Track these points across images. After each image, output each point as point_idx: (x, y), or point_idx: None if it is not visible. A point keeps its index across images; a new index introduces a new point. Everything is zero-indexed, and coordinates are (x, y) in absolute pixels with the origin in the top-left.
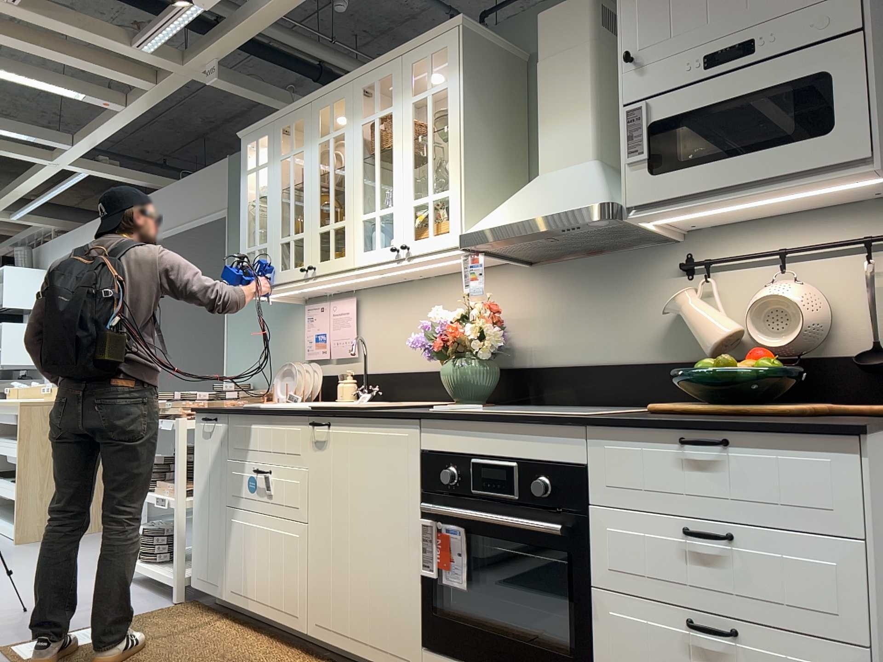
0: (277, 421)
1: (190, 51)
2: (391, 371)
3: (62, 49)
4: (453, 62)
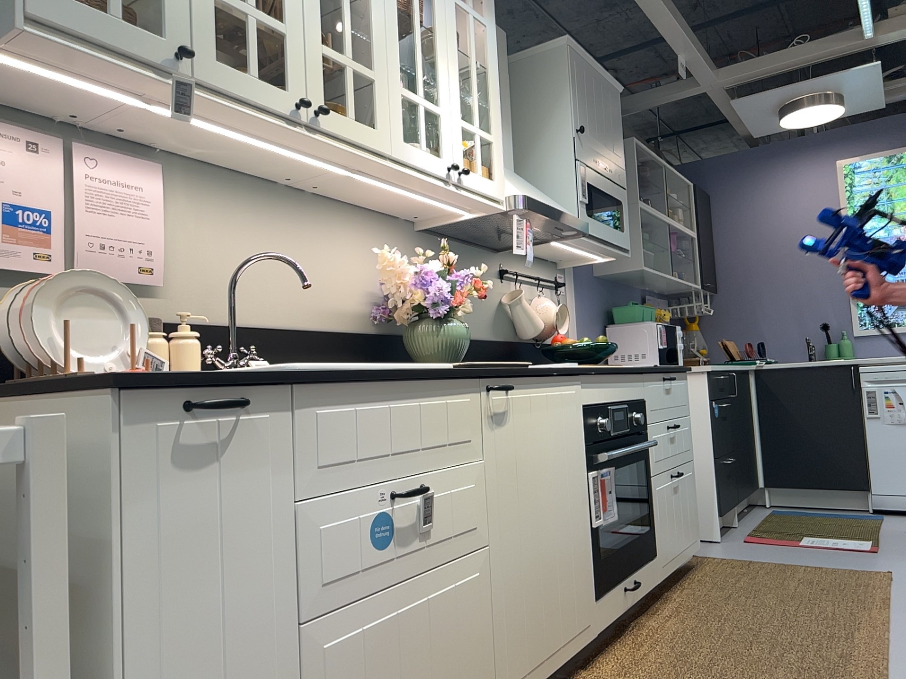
0: (427, 390)
1: None
2: (240, 324)
3: None
4: (492, 7)
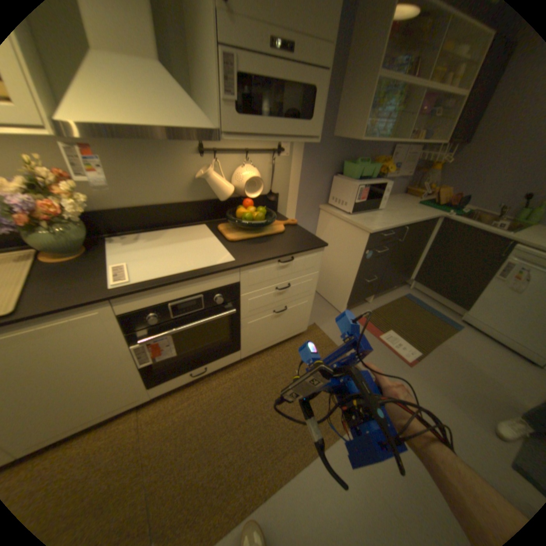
0: None
1: None
2: None
3: None
4: None
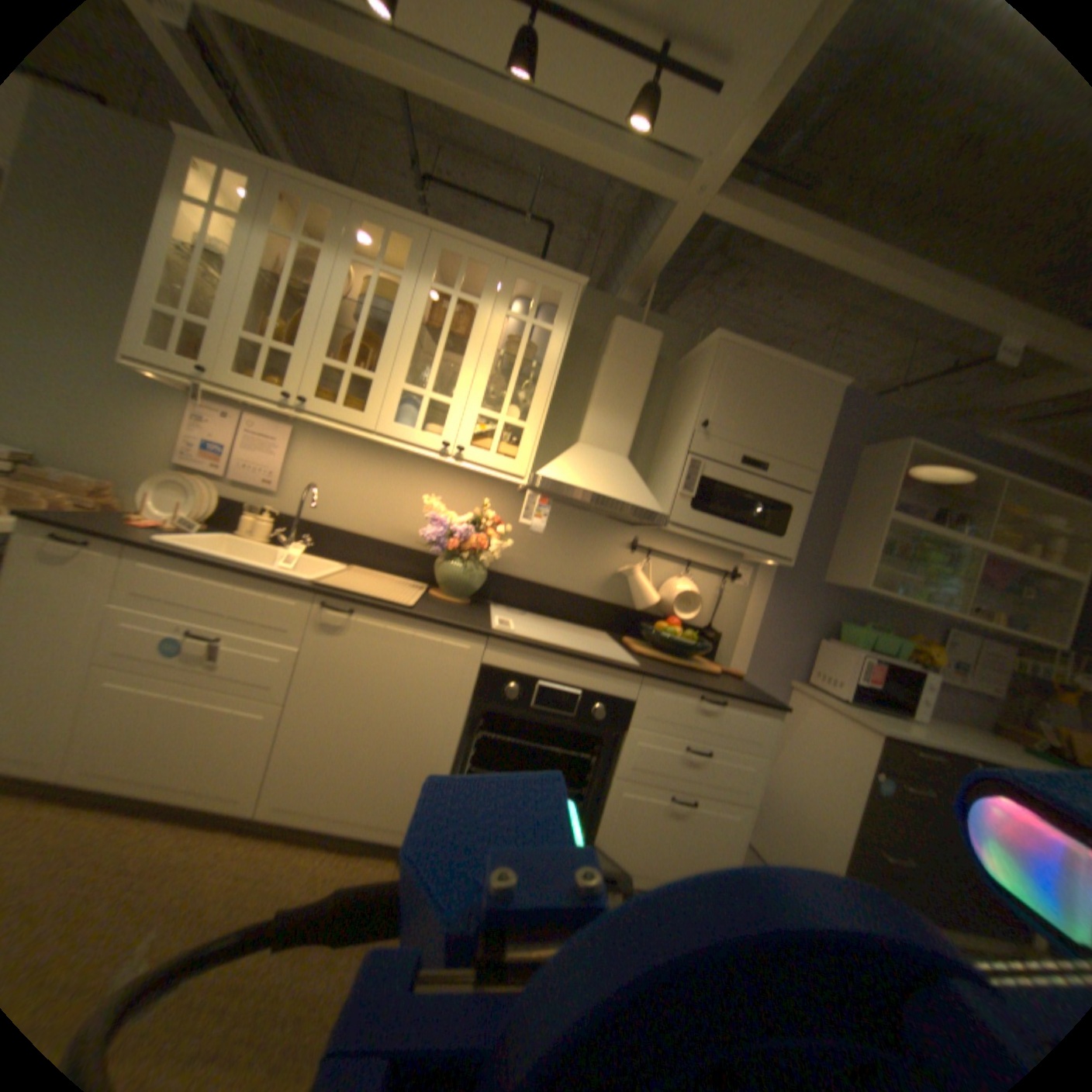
0: (244, 585)
1: None
2: (323, 525)
3: None
4: (565, 315)
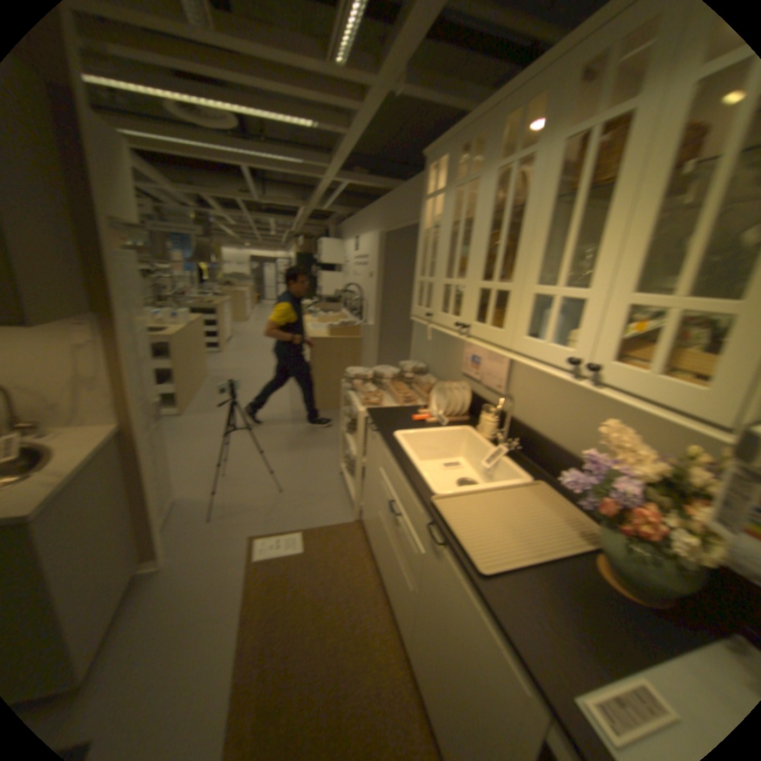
0: (408, 483)
1: (378, 55)
2: (536, 429)
3: (273, 79)
4: None
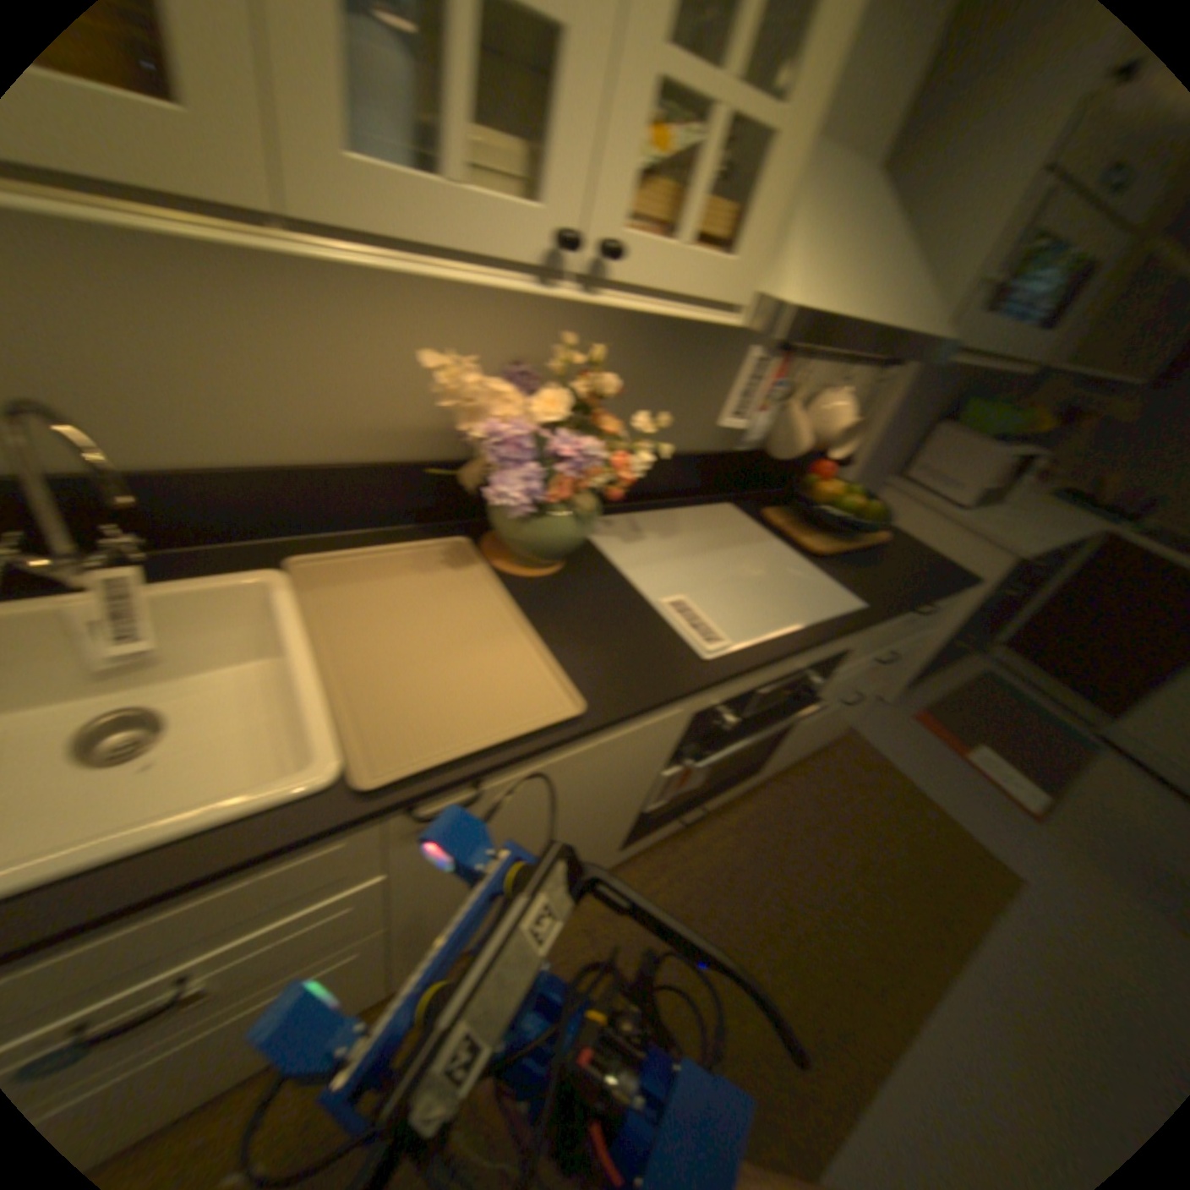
0: (193, 892)
1: None
2: (146, 466)
3: None
4: None
